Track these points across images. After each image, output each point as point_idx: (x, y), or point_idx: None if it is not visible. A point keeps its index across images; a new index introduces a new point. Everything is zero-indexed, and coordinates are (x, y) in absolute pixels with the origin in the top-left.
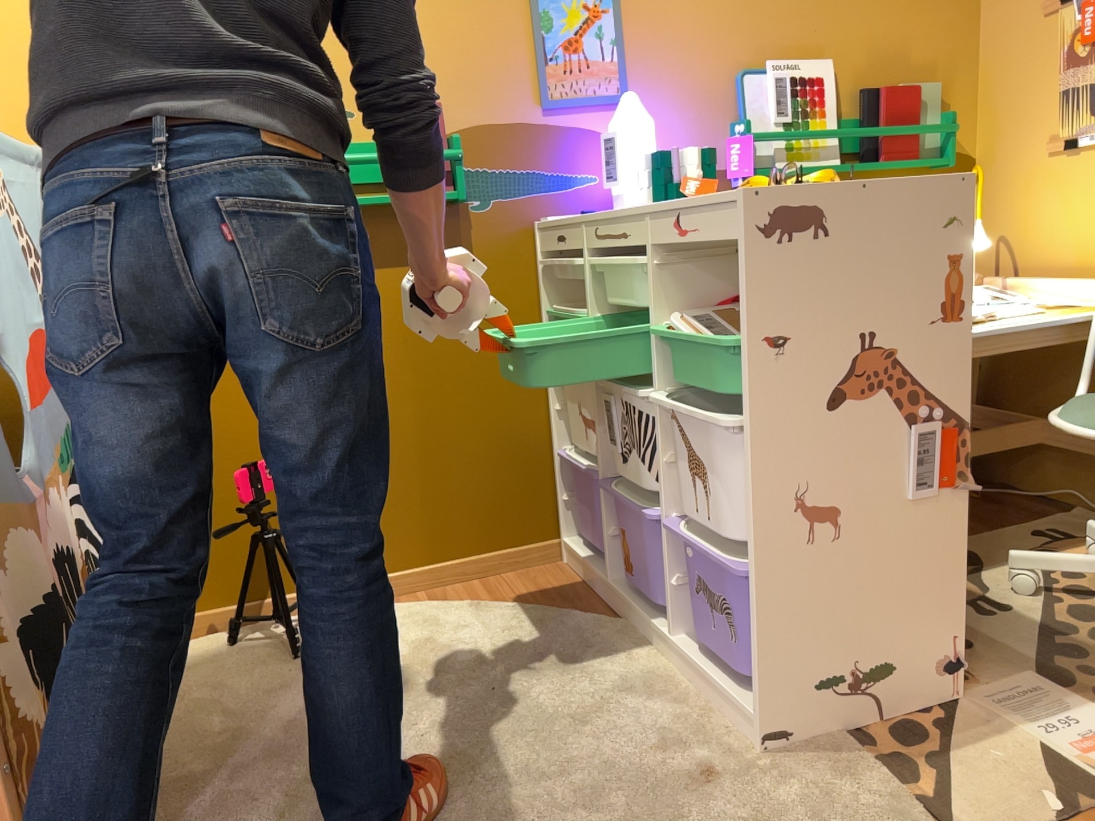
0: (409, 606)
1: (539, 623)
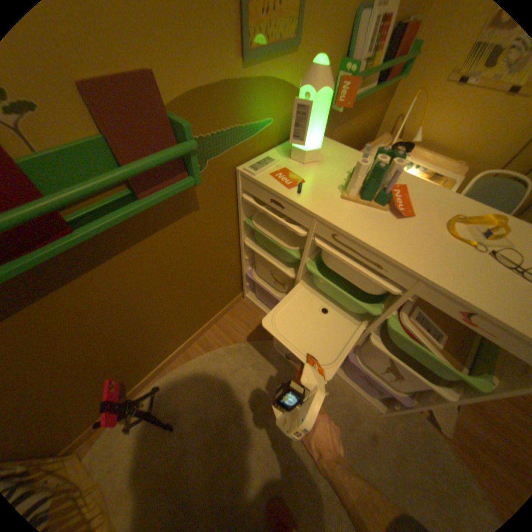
0: (200, 361)
1: (264, 355)
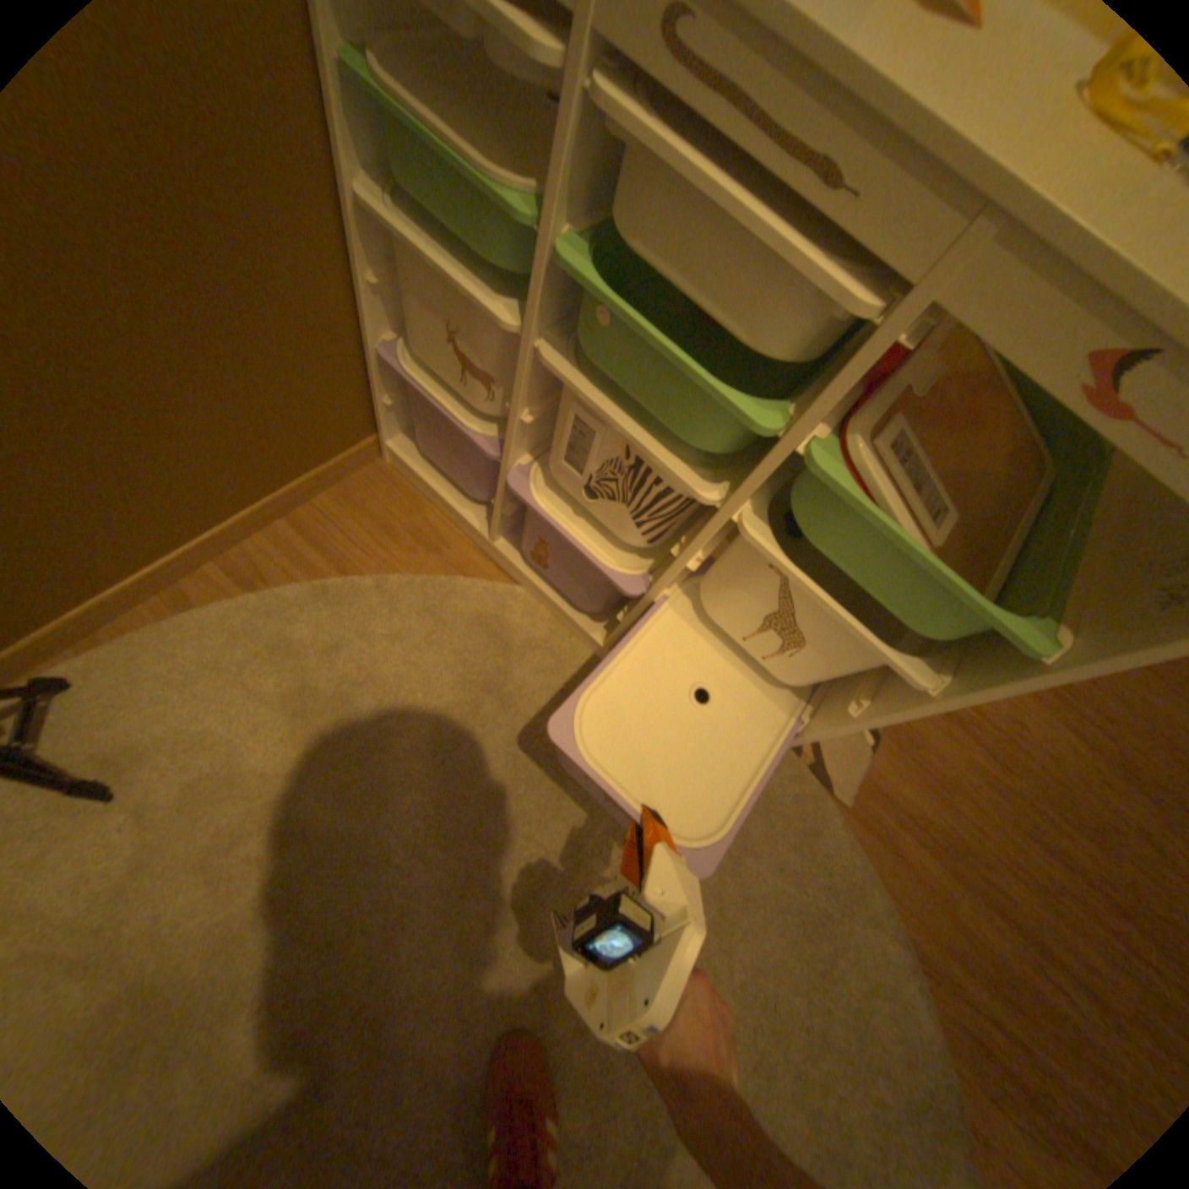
0: (222, 616)
1: (429, 612)
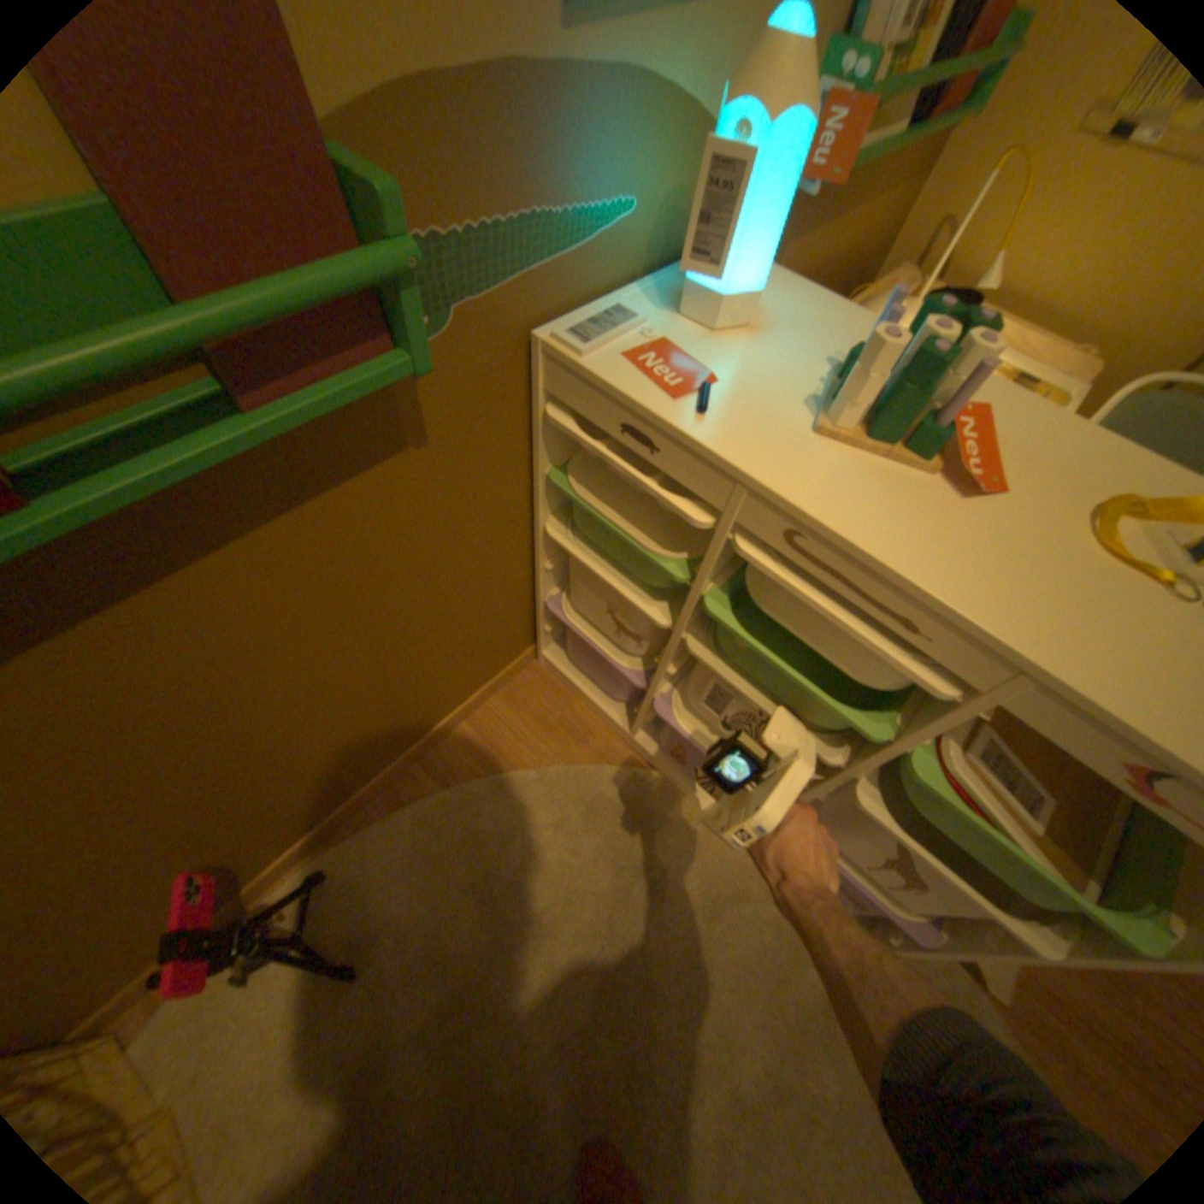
0: (427, 812)
1: (583, 801)
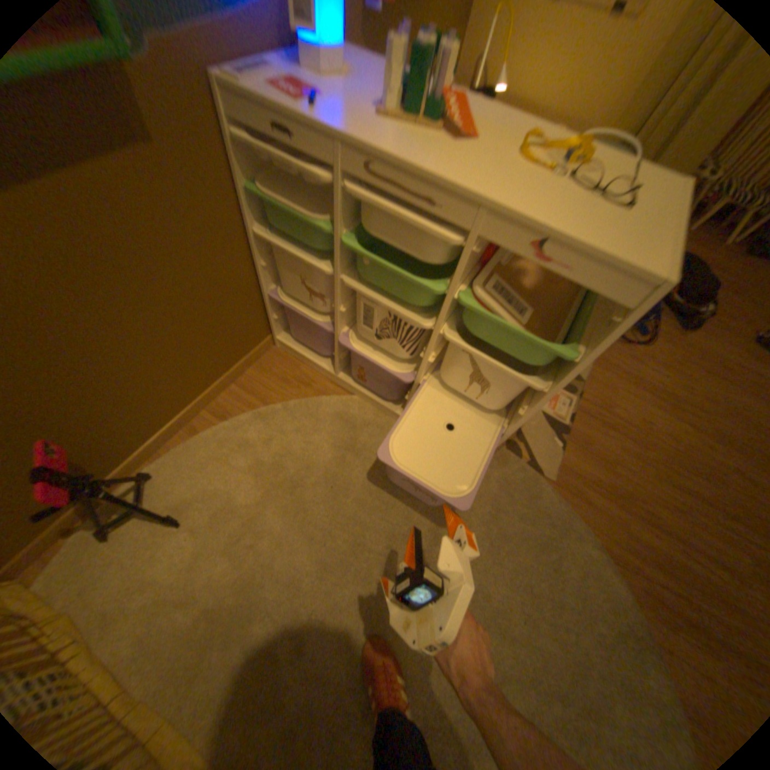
0: (213, 434)
1: (311, 416)
